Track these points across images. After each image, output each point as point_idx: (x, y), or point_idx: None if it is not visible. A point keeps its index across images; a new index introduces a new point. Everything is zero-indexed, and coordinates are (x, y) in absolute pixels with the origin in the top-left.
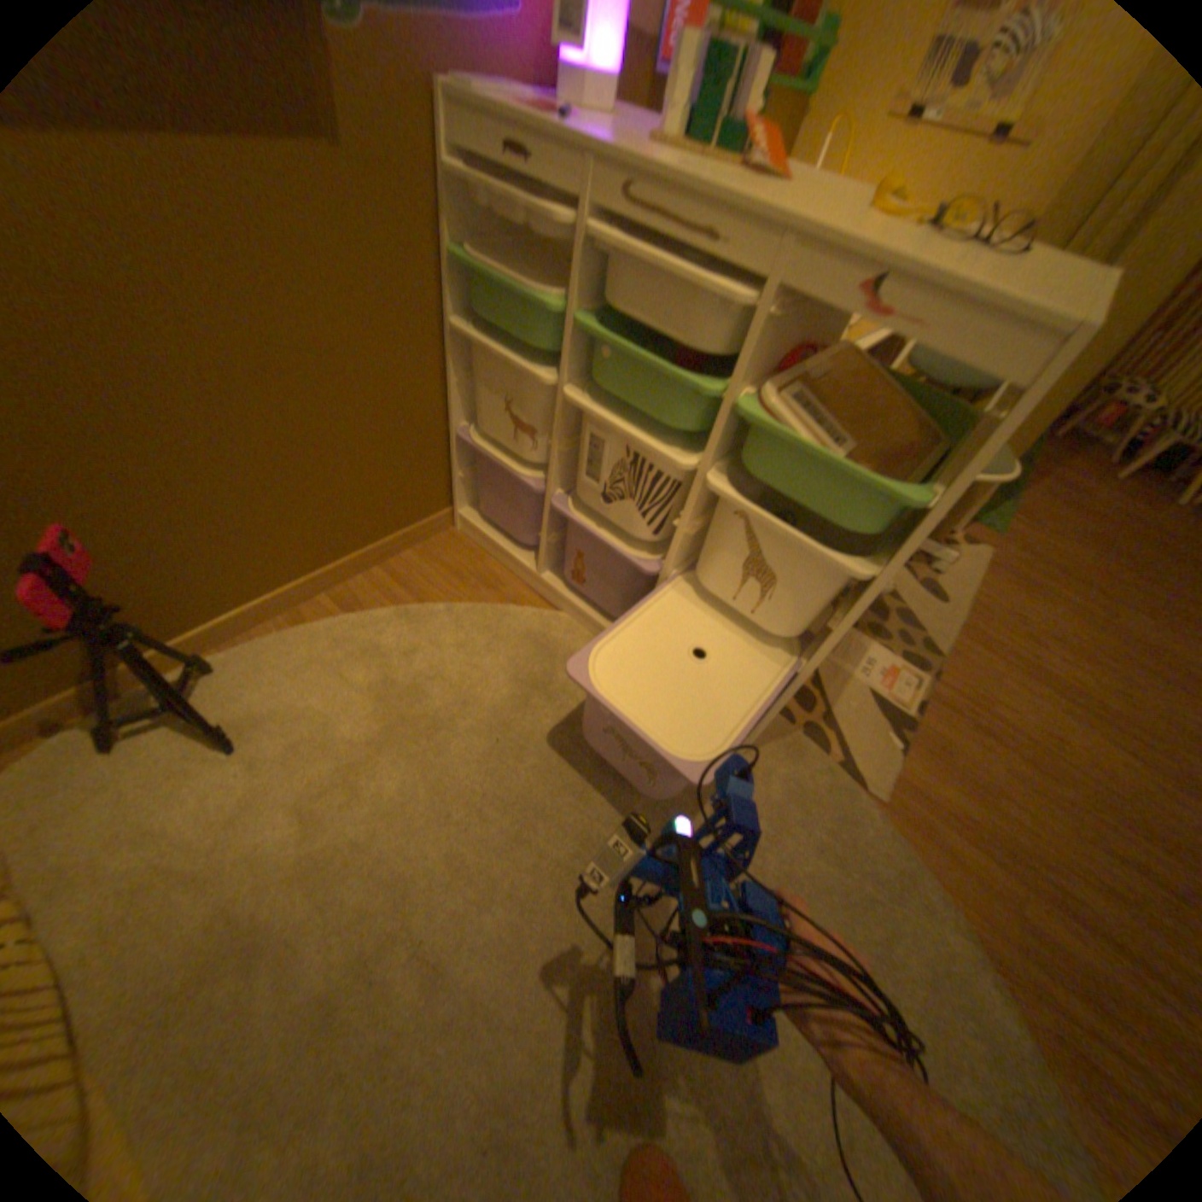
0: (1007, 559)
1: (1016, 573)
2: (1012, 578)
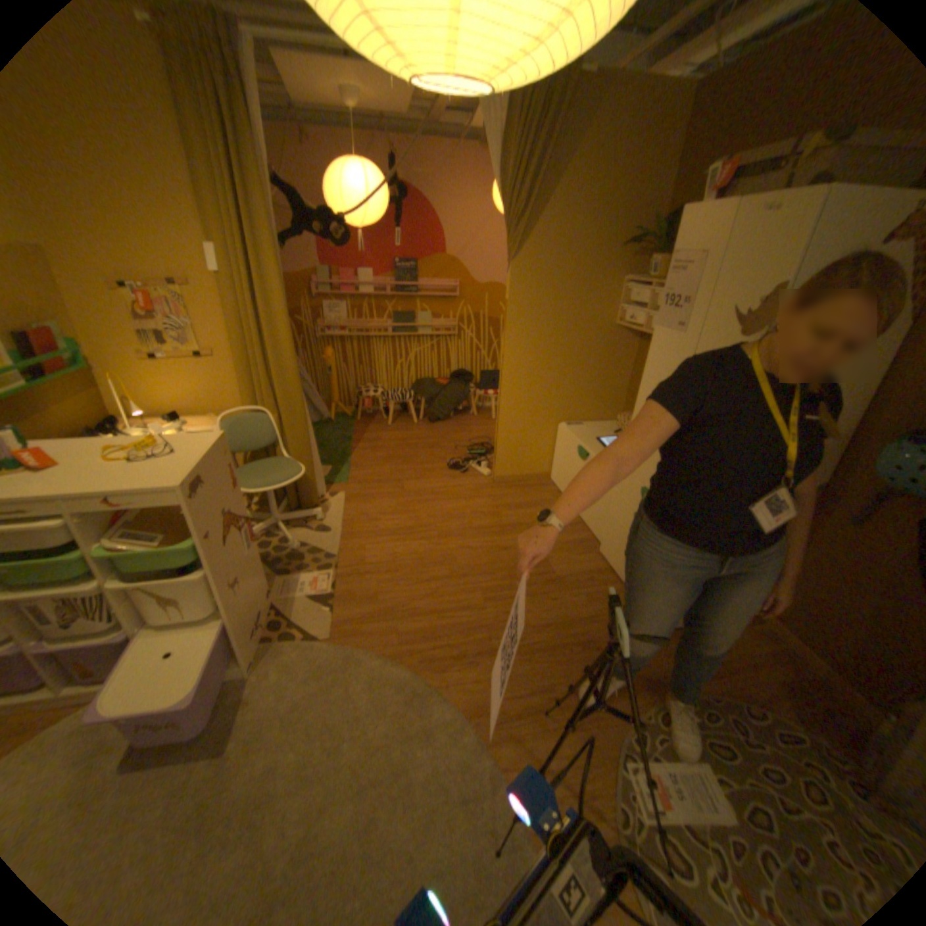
0: (351, 493)
1: (357, 496)
2: (356, 500)
